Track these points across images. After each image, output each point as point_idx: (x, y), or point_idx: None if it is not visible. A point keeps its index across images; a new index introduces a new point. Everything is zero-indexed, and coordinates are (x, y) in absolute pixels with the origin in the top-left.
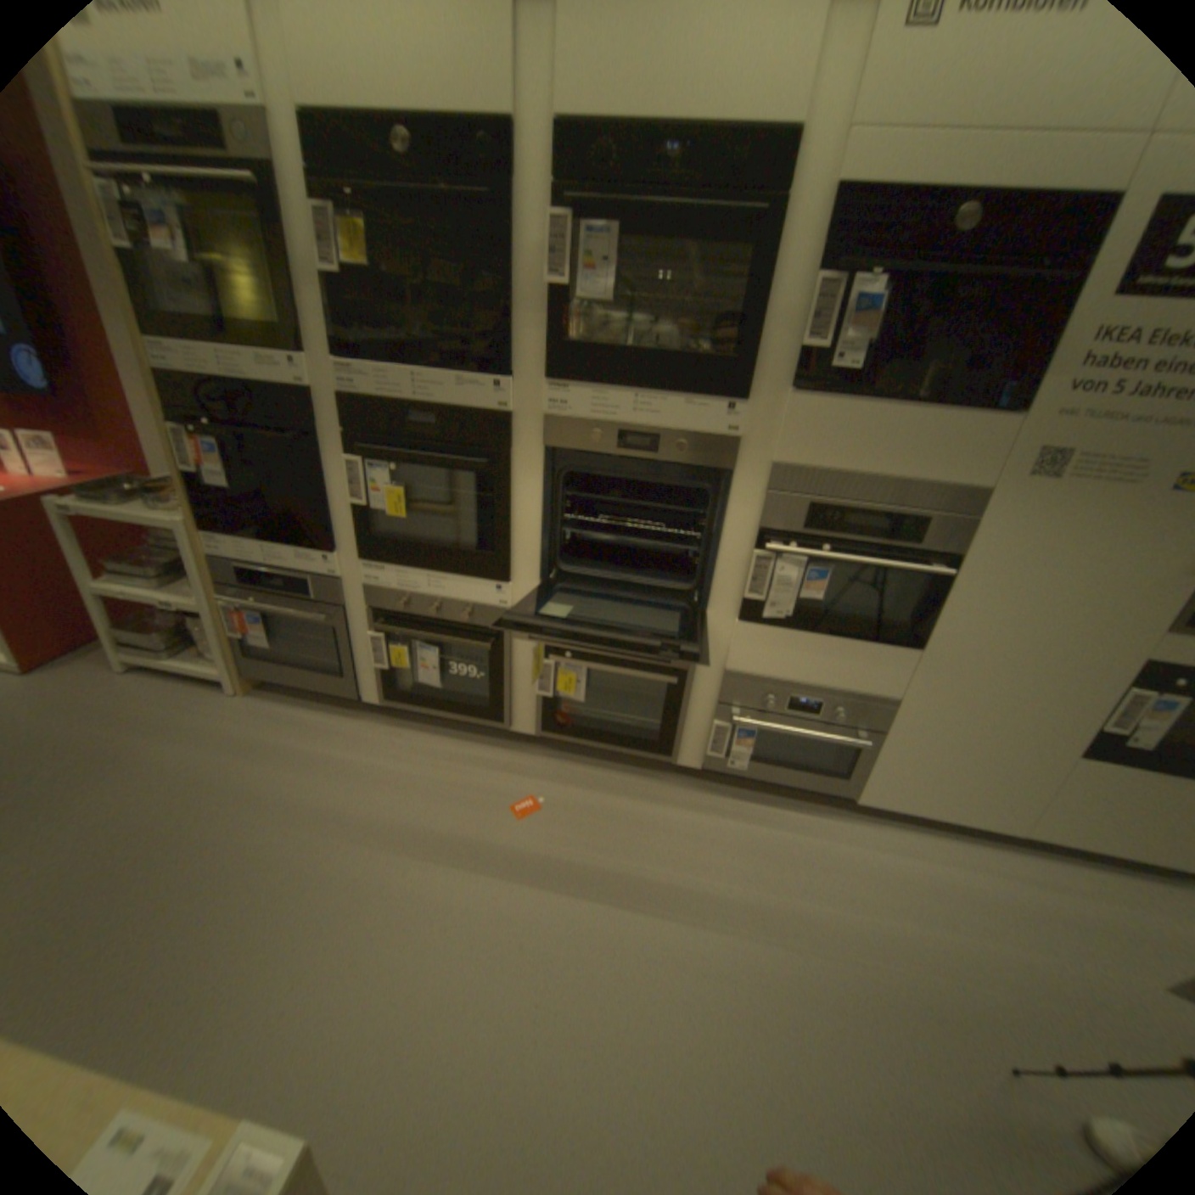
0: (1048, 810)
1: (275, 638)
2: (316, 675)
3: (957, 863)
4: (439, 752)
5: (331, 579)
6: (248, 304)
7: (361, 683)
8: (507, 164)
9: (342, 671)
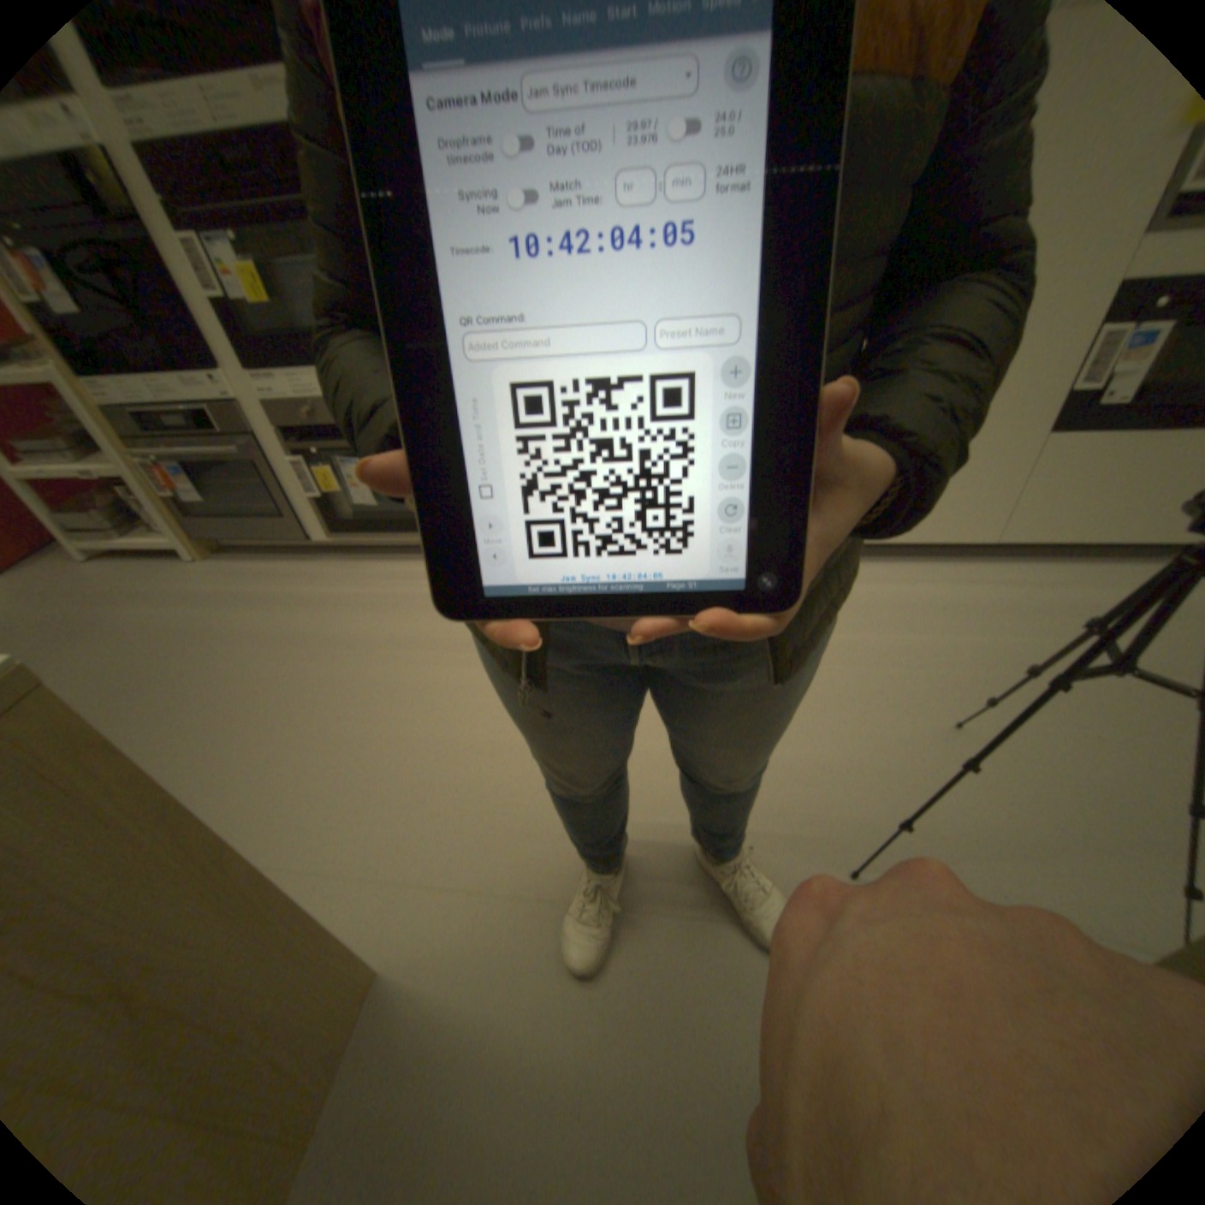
0: (1021, 498)
1: (211, 494)
2: (262, 523)
3: (927, 576)
4: (395, 571)
5: (225, 399)
6: None
7: (302, 517)
8: None
9: (278, 507)
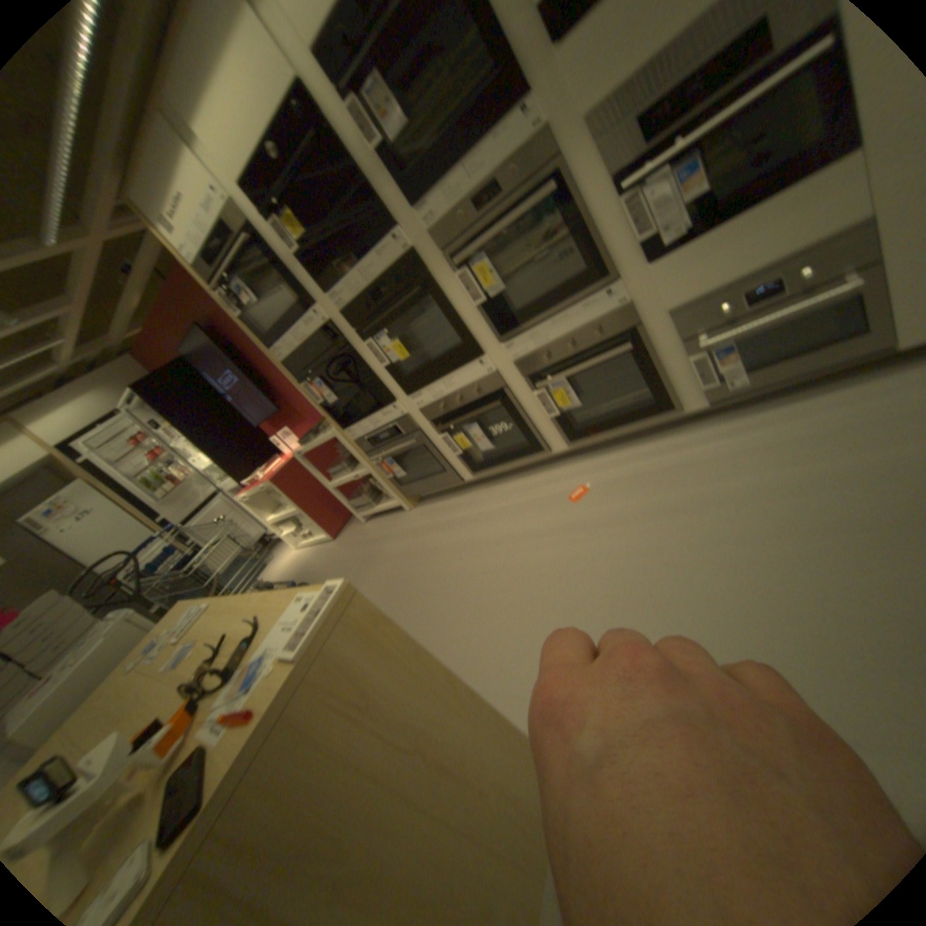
0: None
1: (410, 467)
2: (438, 476)
3: None
4: (517, 485)
5: (404, 414)
6: (285, 295)
7: (456, 467)
8: (309, 98)
9: (443, 465)
